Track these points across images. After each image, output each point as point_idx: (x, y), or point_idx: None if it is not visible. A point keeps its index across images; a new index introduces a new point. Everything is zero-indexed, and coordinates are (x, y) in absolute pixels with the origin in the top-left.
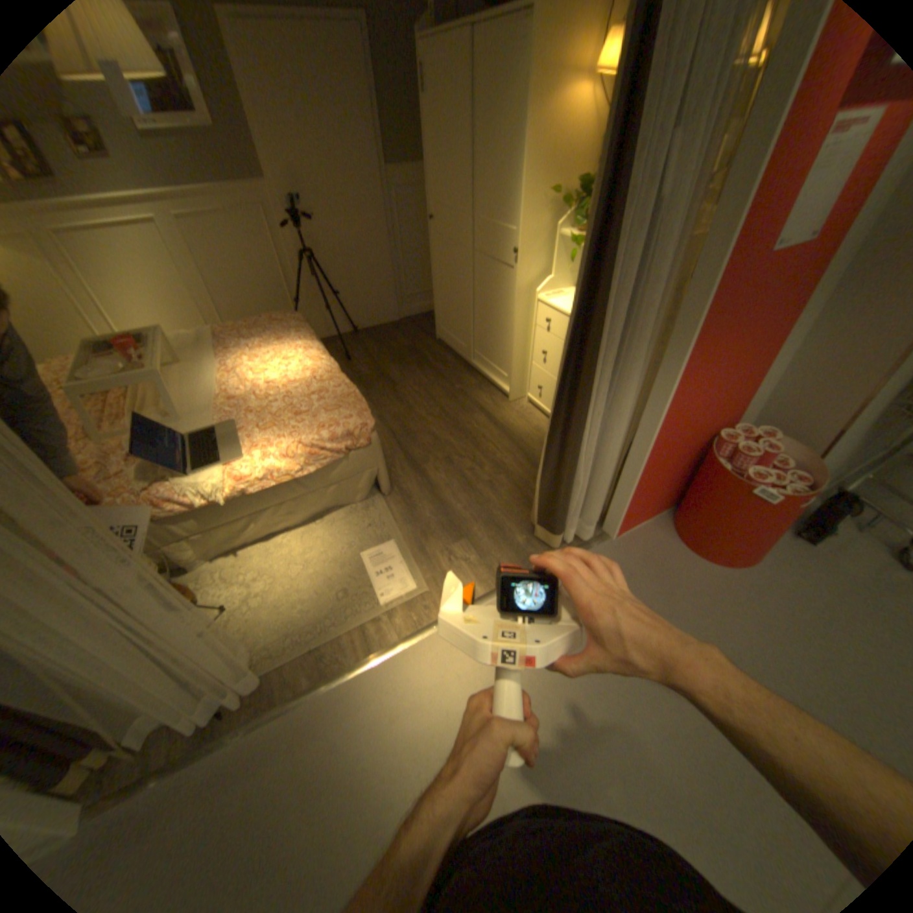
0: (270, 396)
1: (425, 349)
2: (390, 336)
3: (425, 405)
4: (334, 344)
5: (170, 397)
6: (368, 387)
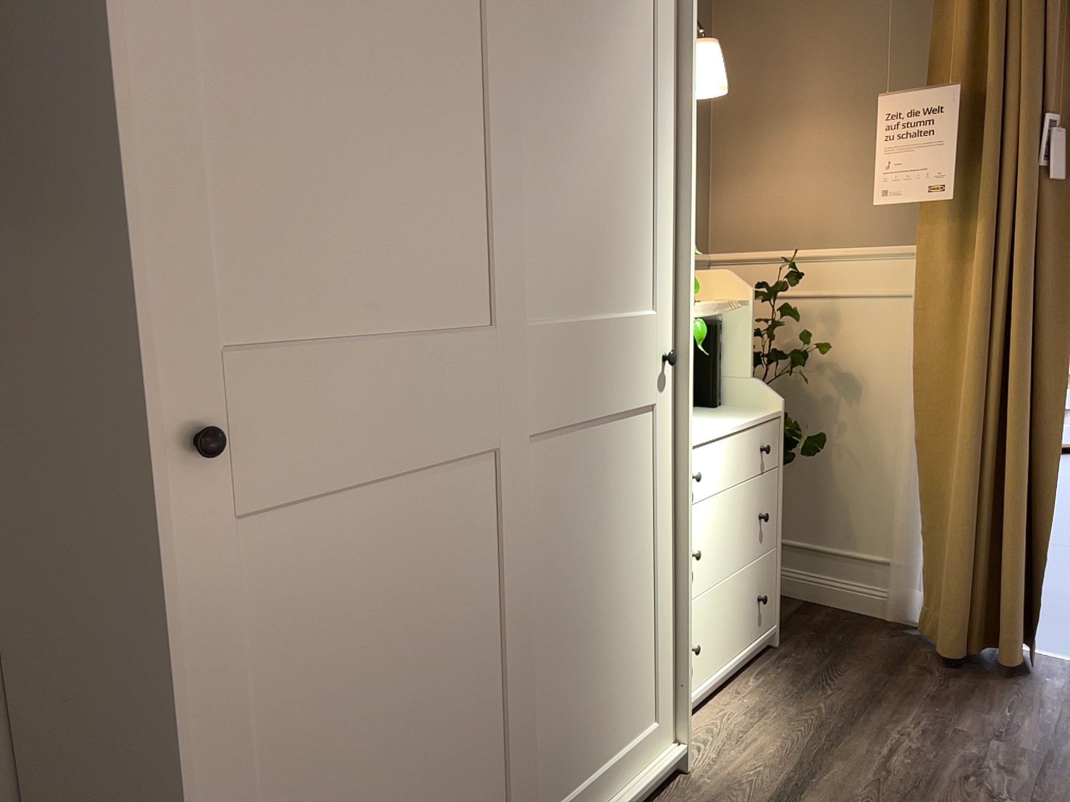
0: None
1: None
2: None
3: None
4: None
5: None
6: None
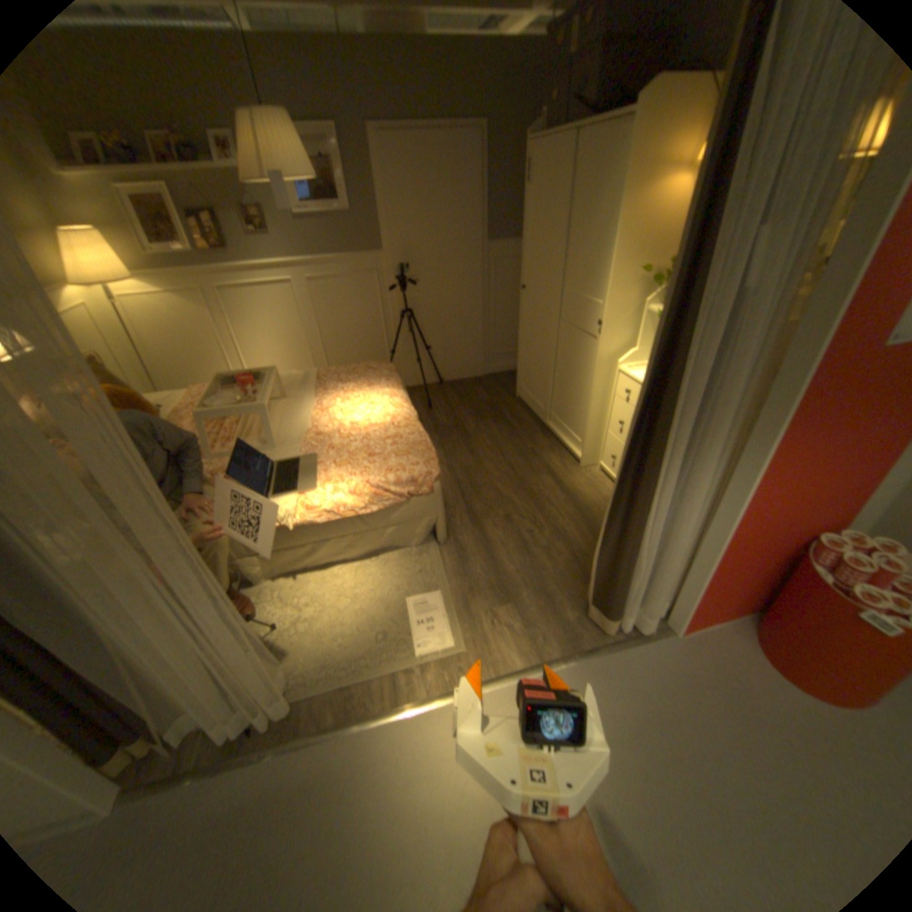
0: (352, 436)
1: (503, 406)
2: (472, 390)
3: (494, 460)
4: (420, 393)
5: (271, 428)
6: (443, 437)
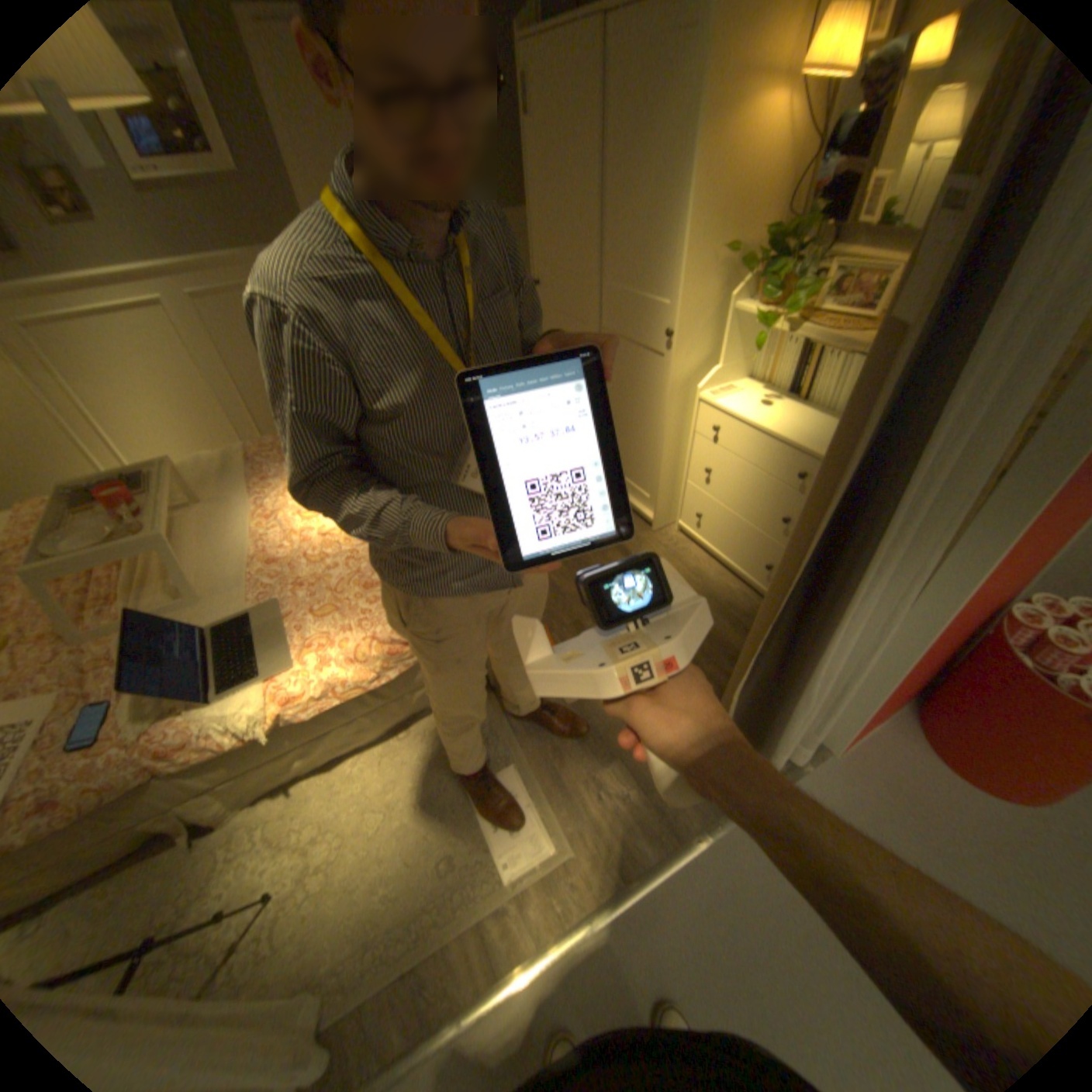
0: (326, 556)
1: None
2: None
3: None
4: None
5: (180, 572)
6: None
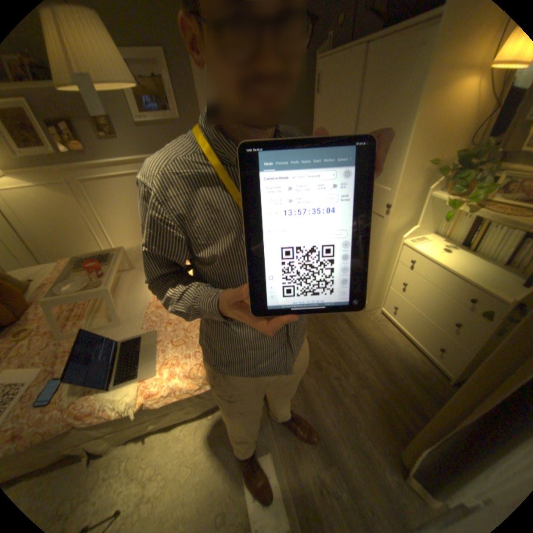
0: None
1: None
2: None
3: None
4: None
5: (113, 309)
6: None
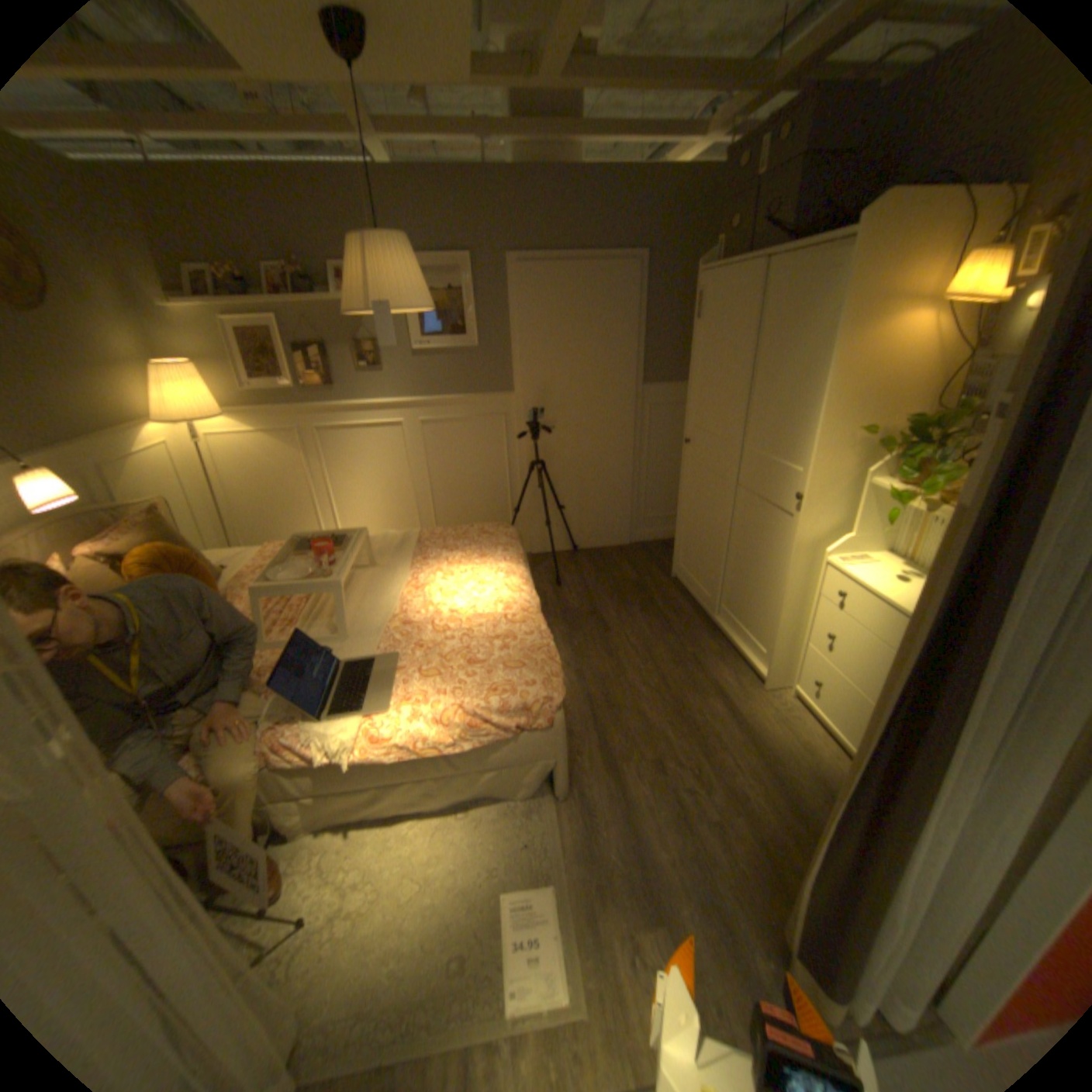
0: (448, 629)
1: (654, 587)
2: (614, 562)
3: (640, 668)
4: (546, 562)
5: (343, 612)
6: (572, 626)
